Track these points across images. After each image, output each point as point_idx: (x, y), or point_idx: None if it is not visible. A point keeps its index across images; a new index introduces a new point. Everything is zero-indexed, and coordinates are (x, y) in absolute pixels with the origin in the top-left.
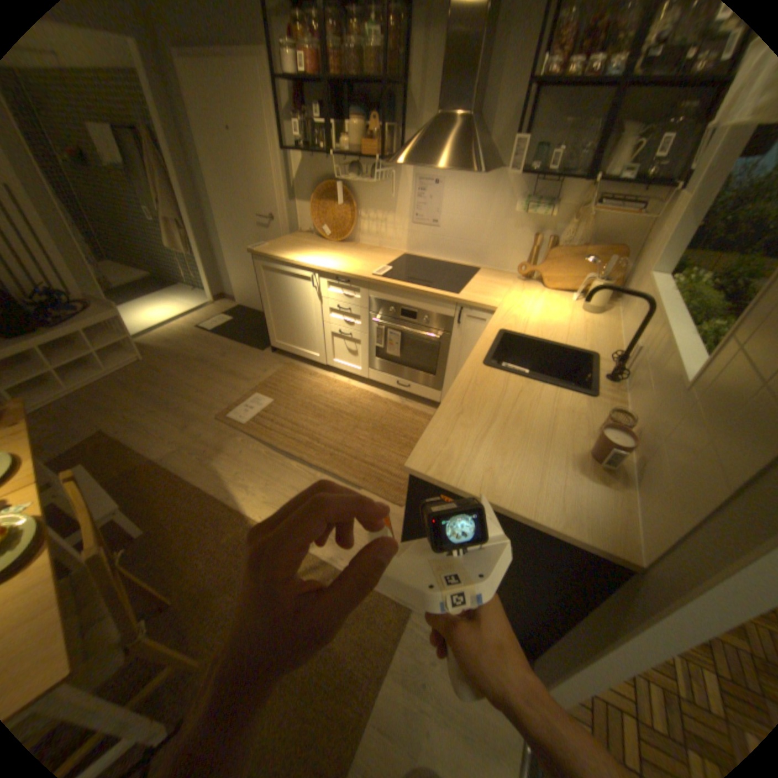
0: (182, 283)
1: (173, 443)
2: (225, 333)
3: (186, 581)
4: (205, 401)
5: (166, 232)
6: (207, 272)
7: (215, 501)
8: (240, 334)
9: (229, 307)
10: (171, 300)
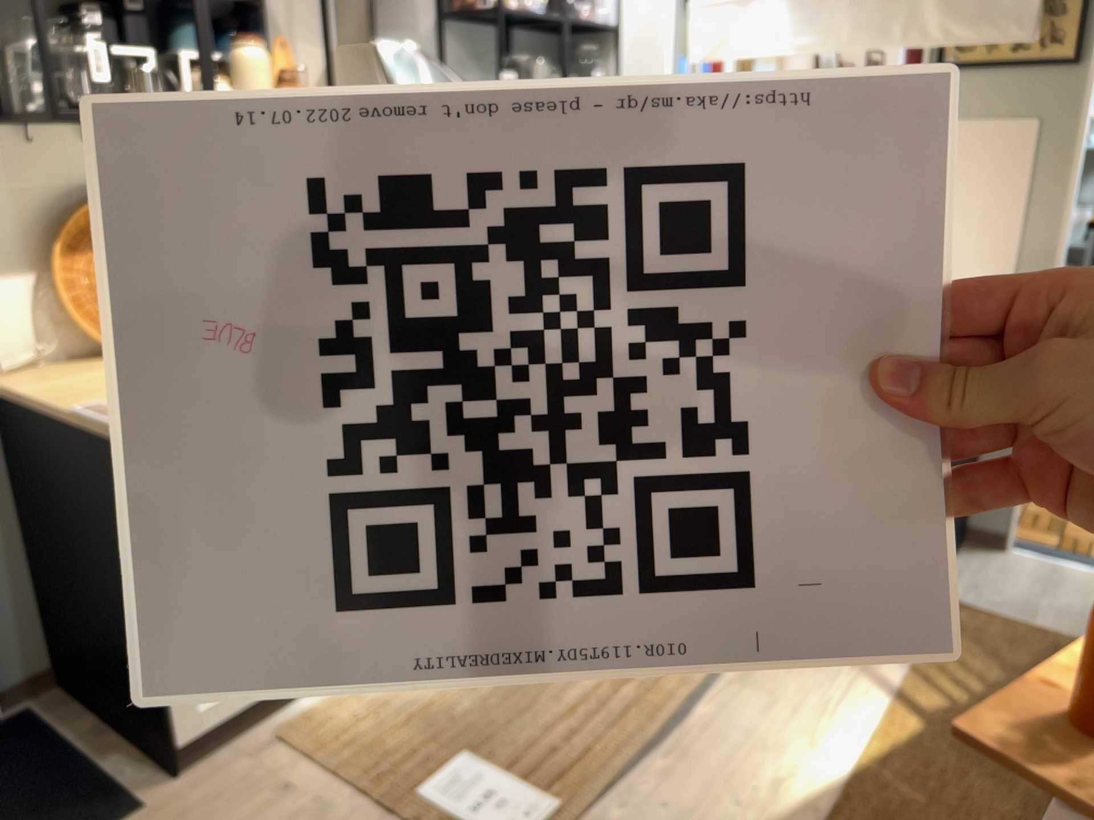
0: None
1: None
2: None
3: None
4: None
5: None
6: None
7: None
8: None
9: None
10: None
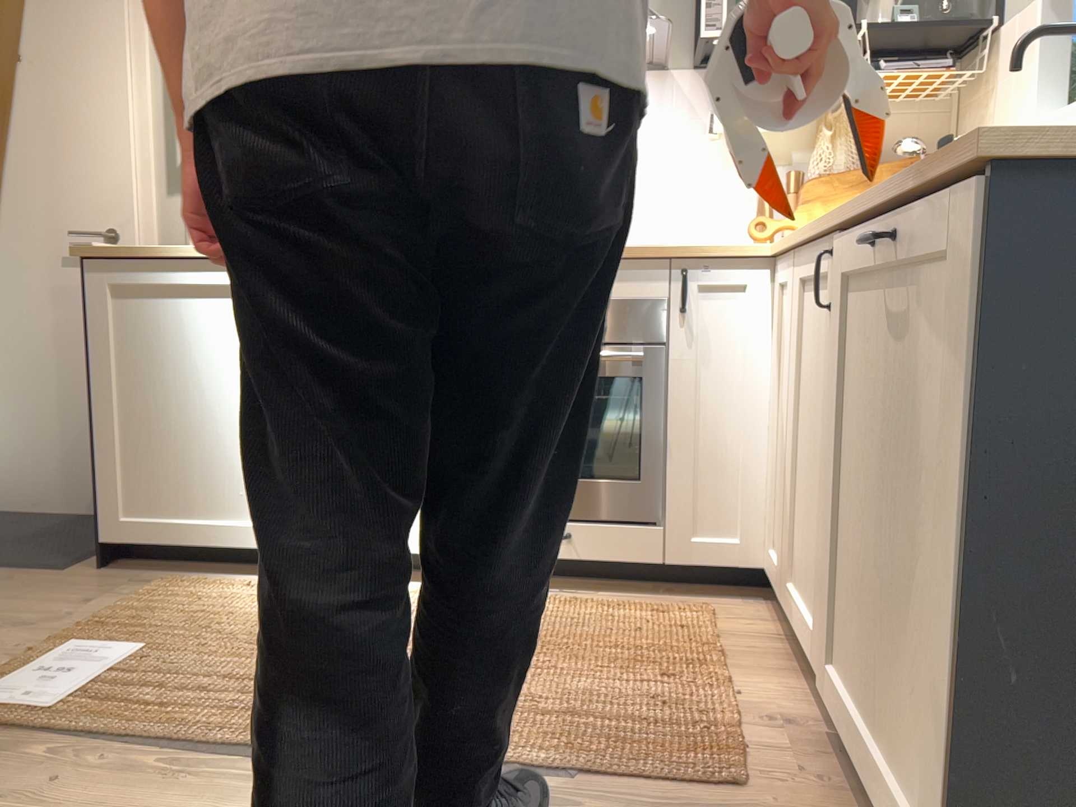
0: None
1: None
2: None
3: None
4: None
5: None
6: None
7: None
8: None
9: None
10: None
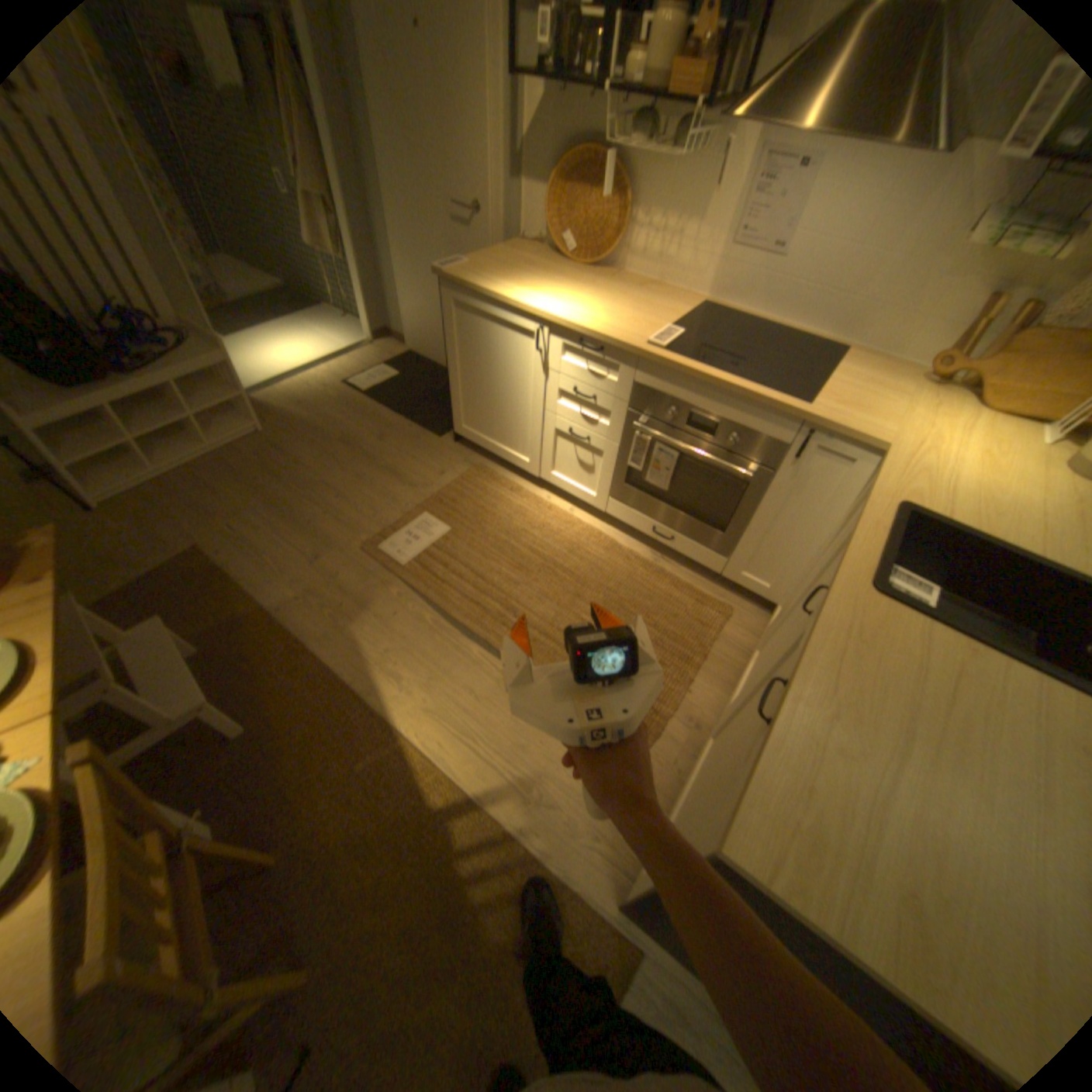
0: (327, 306)
1: (297, 585)
2: (385, 400)
3: (298, 831)
4: (347, 518)
5: (306, 218)
6: (365, 292)
7: (350, 697)
8: (407, 404)
9: (394, 354)
10: (310, 334)
